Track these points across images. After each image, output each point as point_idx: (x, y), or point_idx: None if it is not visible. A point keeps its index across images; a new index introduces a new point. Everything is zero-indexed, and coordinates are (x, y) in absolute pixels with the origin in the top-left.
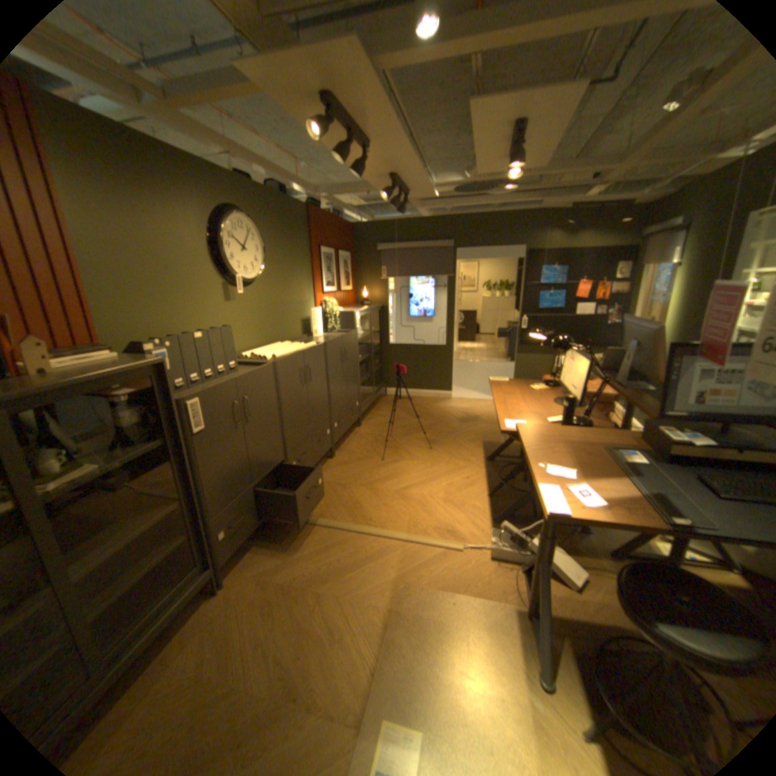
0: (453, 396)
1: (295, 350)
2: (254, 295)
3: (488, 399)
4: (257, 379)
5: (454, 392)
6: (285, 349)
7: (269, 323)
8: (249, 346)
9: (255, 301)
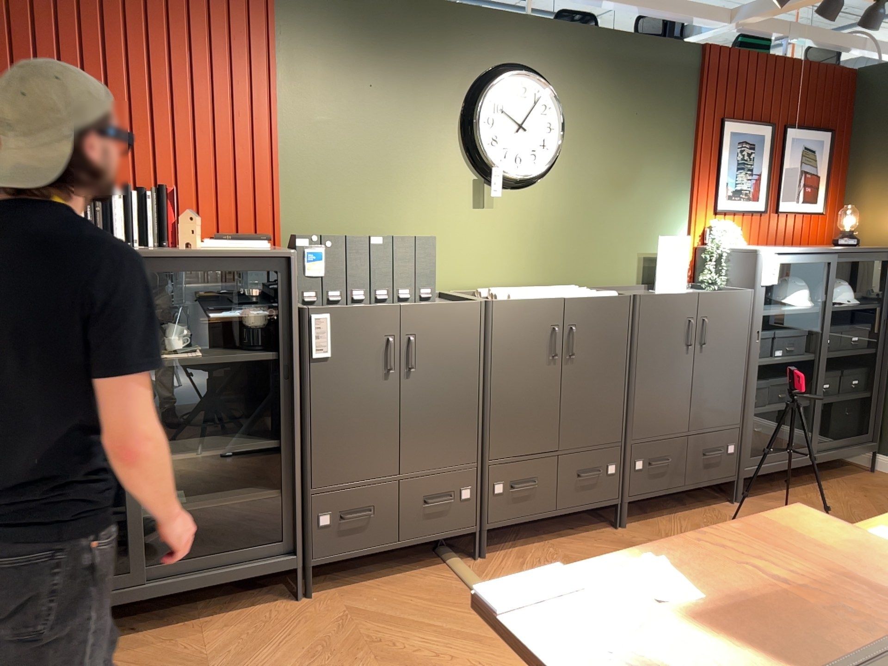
0: None
1: (560, 295)
2: (535, 202)
3: None
4: (443, 318)
5: None
6: (546, 292)
7: (558, 252)
8: (507, 281)
9: (535, 212)
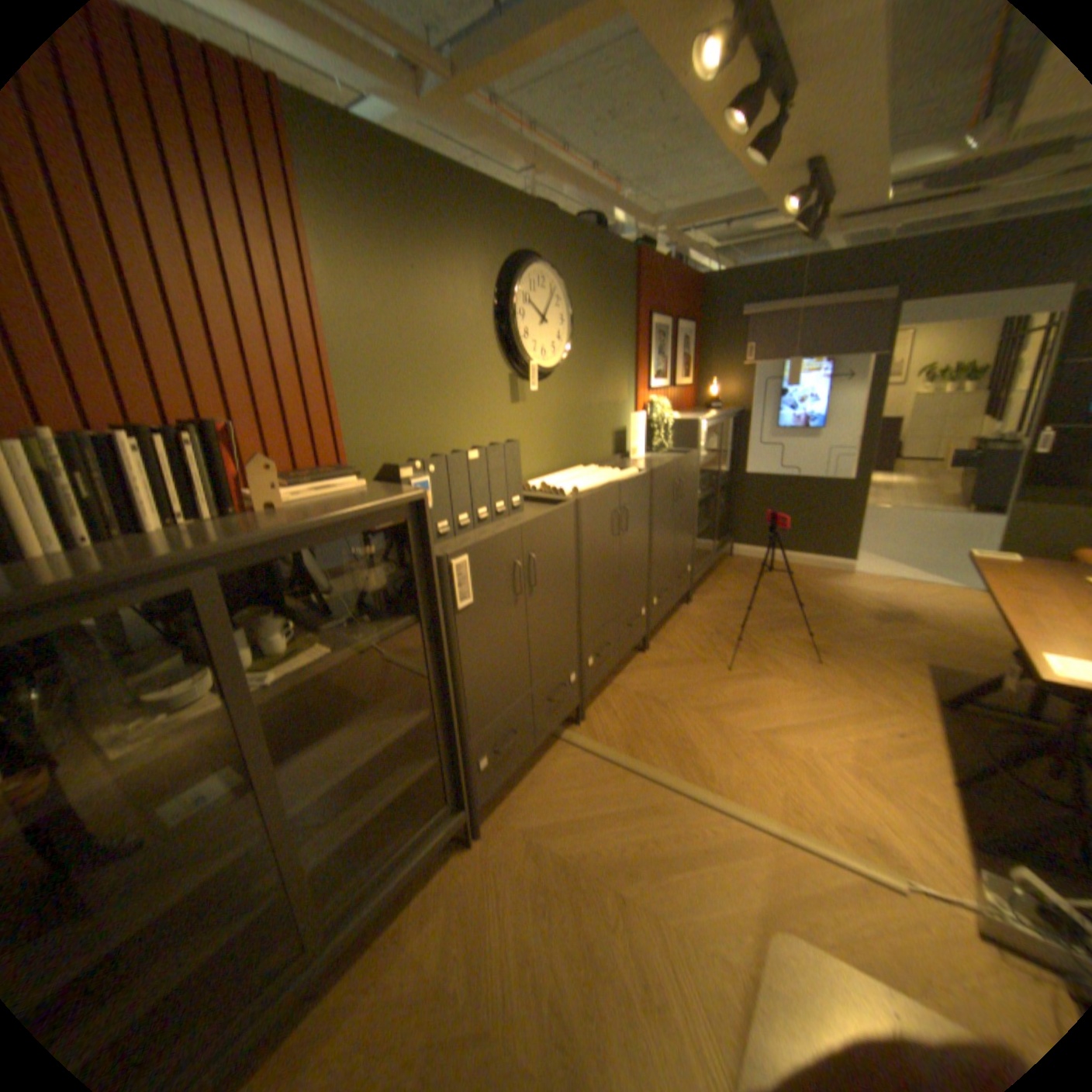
0: (859, 569)
1: (607, 481)
2: (552, 394)
3: (933, 581)
4: (552, 528)
5: (860, 561)
6: (592, 480)
7: (569, 438)
8: (539, 472)
9: (553, 404)
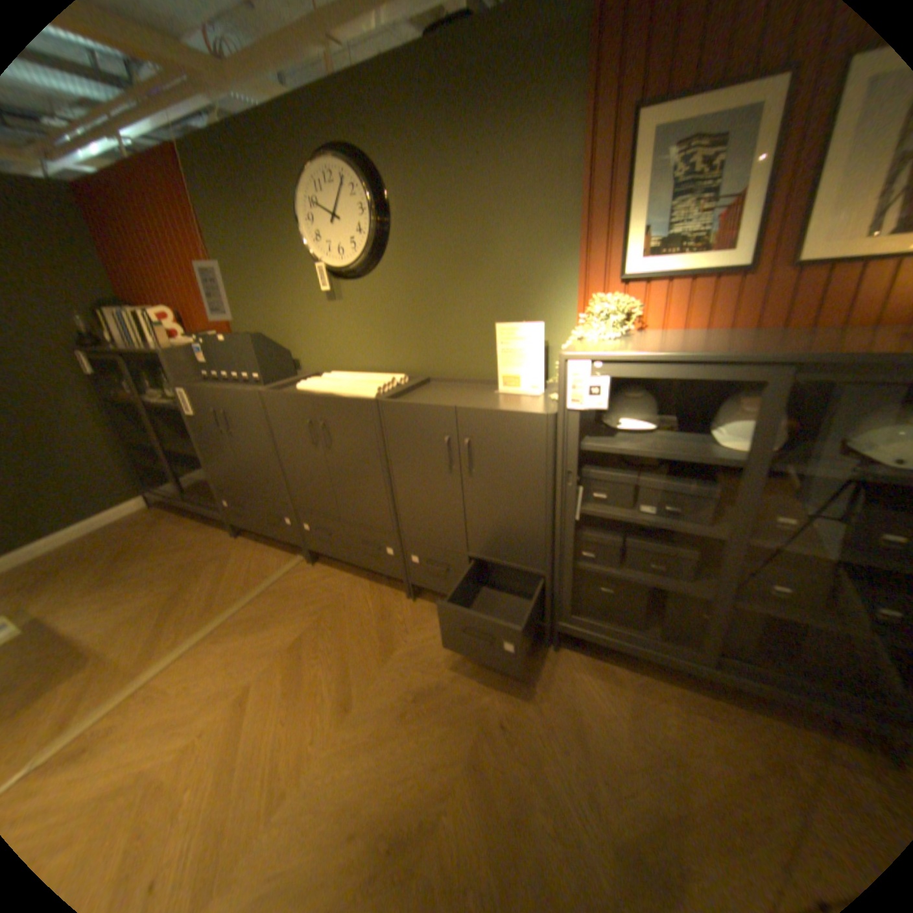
0: None
1: (329, 392)
2: (376, 292)
3: None
4: (237, 401)
5: None
6: (334, 386)
7: (407, 341)
8: (367, 367)
9: (378, 302)
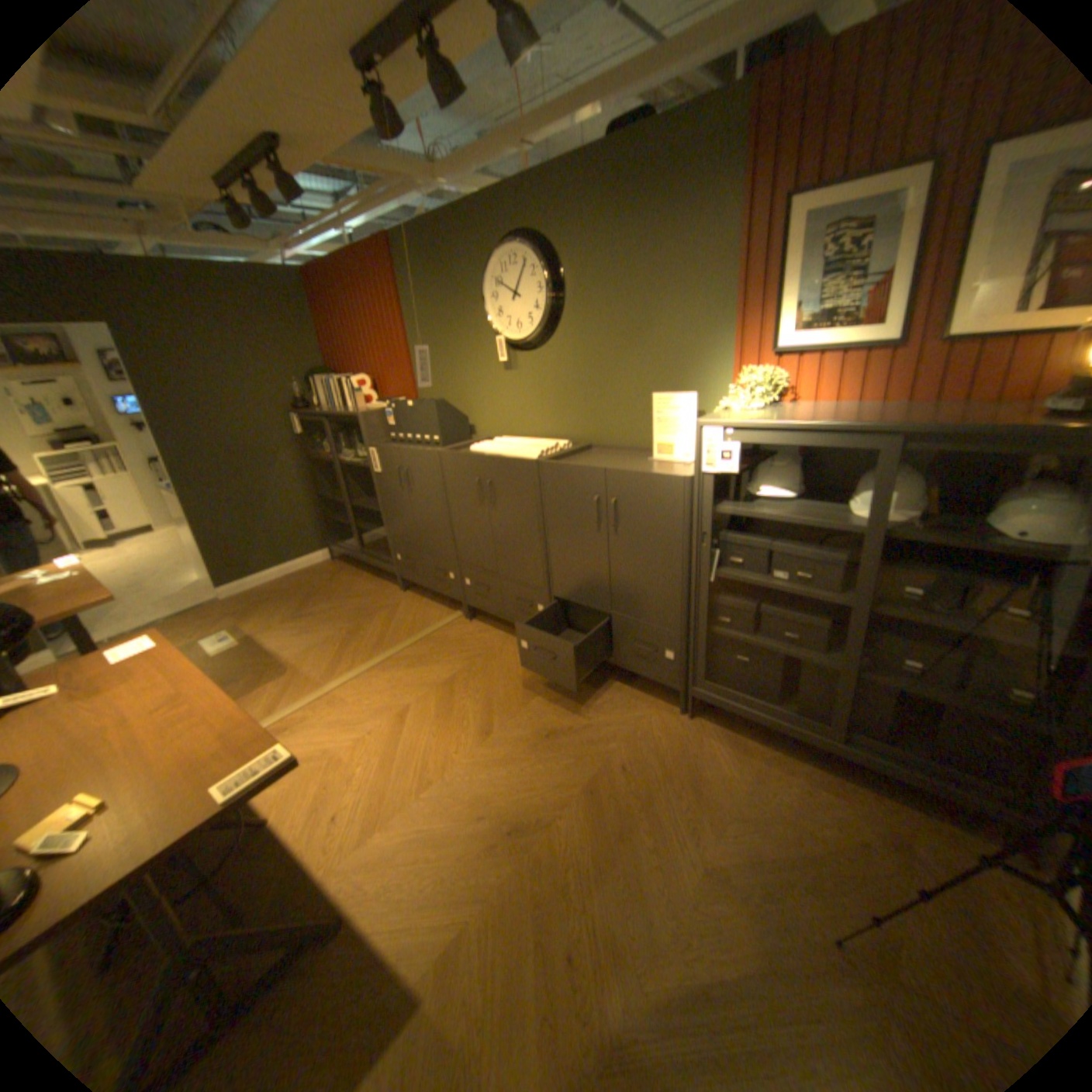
0: None
1: (498, 453)
2: (549, 362)
3: None
4: (419, 460)
5: None
6: (503, 448)
7: (573, 408)
8: (535, 433)
9: (549, 372)
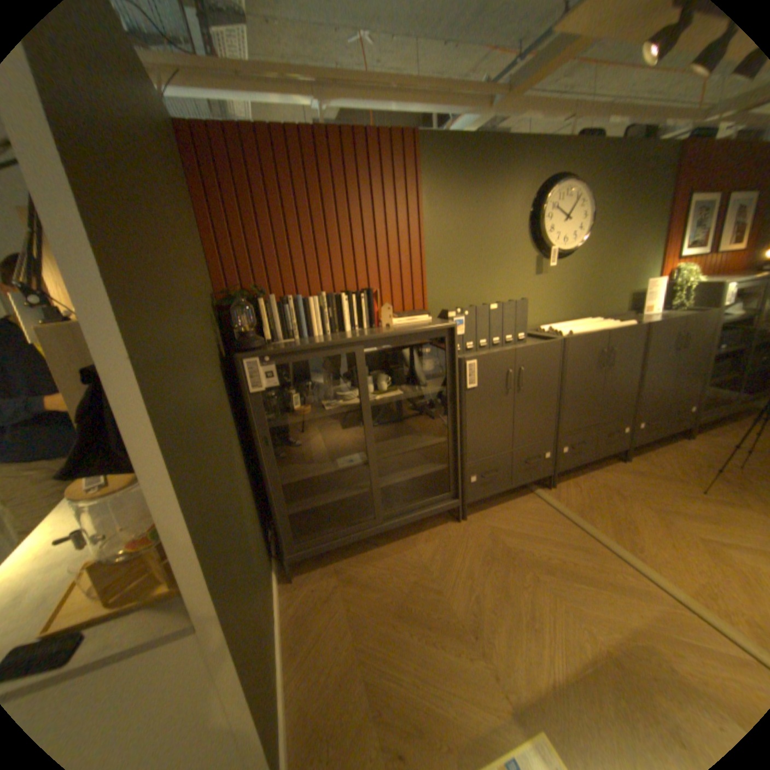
0: None
1: (602, 328)
2: (572, 267)
3: None
4: (540, 353)
5: None
6: (590, 326)
7: (583, 297)
8: (553, 320)
9: (571, 273)
